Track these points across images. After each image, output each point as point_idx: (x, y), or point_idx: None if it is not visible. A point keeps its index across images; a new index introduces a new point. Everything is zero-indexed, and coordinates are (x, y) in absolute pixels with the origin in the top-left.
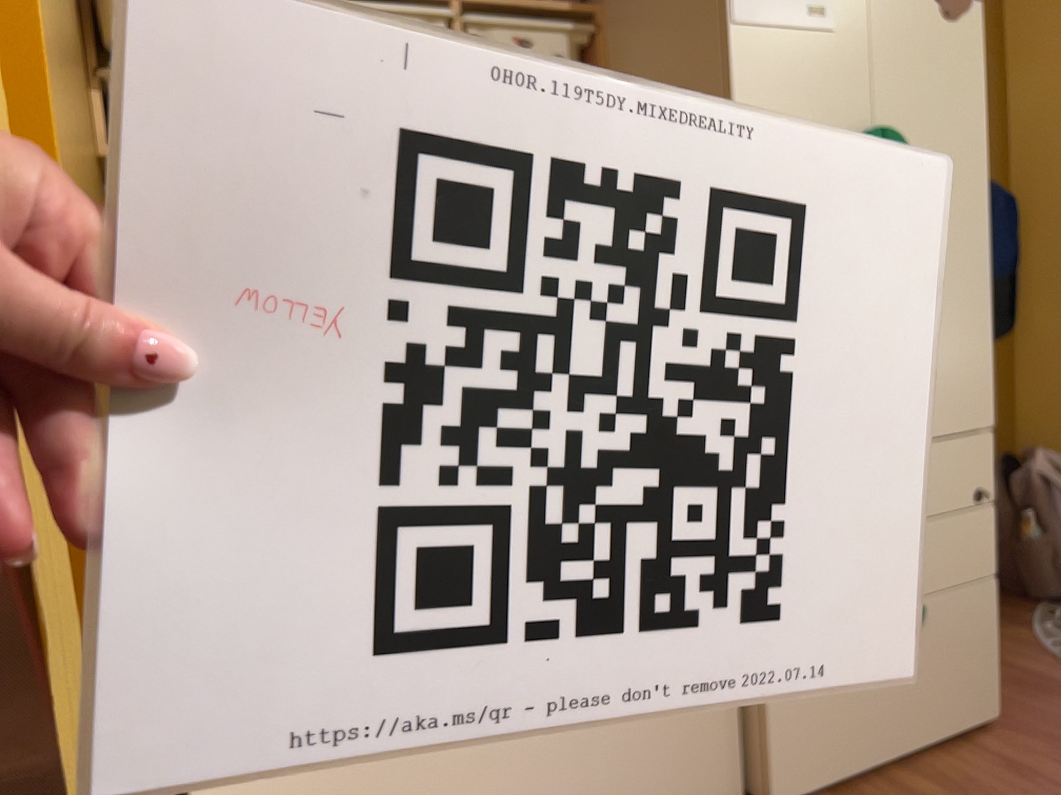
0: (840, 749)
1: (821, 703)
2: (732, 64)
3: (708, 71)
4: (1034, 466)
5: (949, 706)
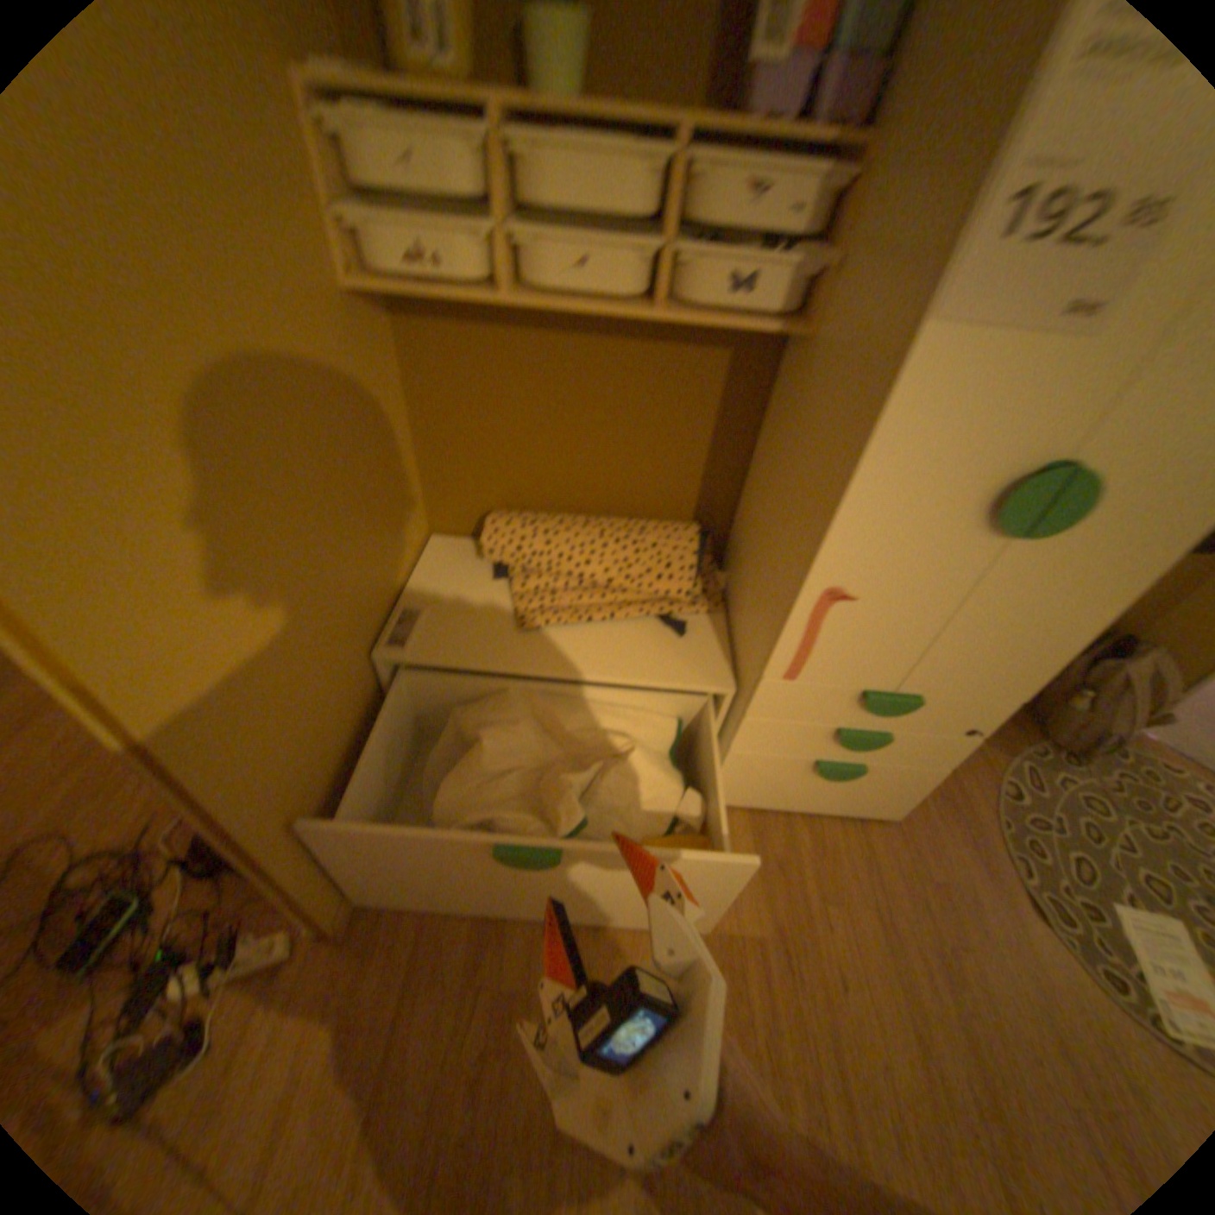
0: (761, 798)
1: (758, 780)
2: (906, 367)
3: (890, 350)
4: (1128, 664)
5: (857, 806)
